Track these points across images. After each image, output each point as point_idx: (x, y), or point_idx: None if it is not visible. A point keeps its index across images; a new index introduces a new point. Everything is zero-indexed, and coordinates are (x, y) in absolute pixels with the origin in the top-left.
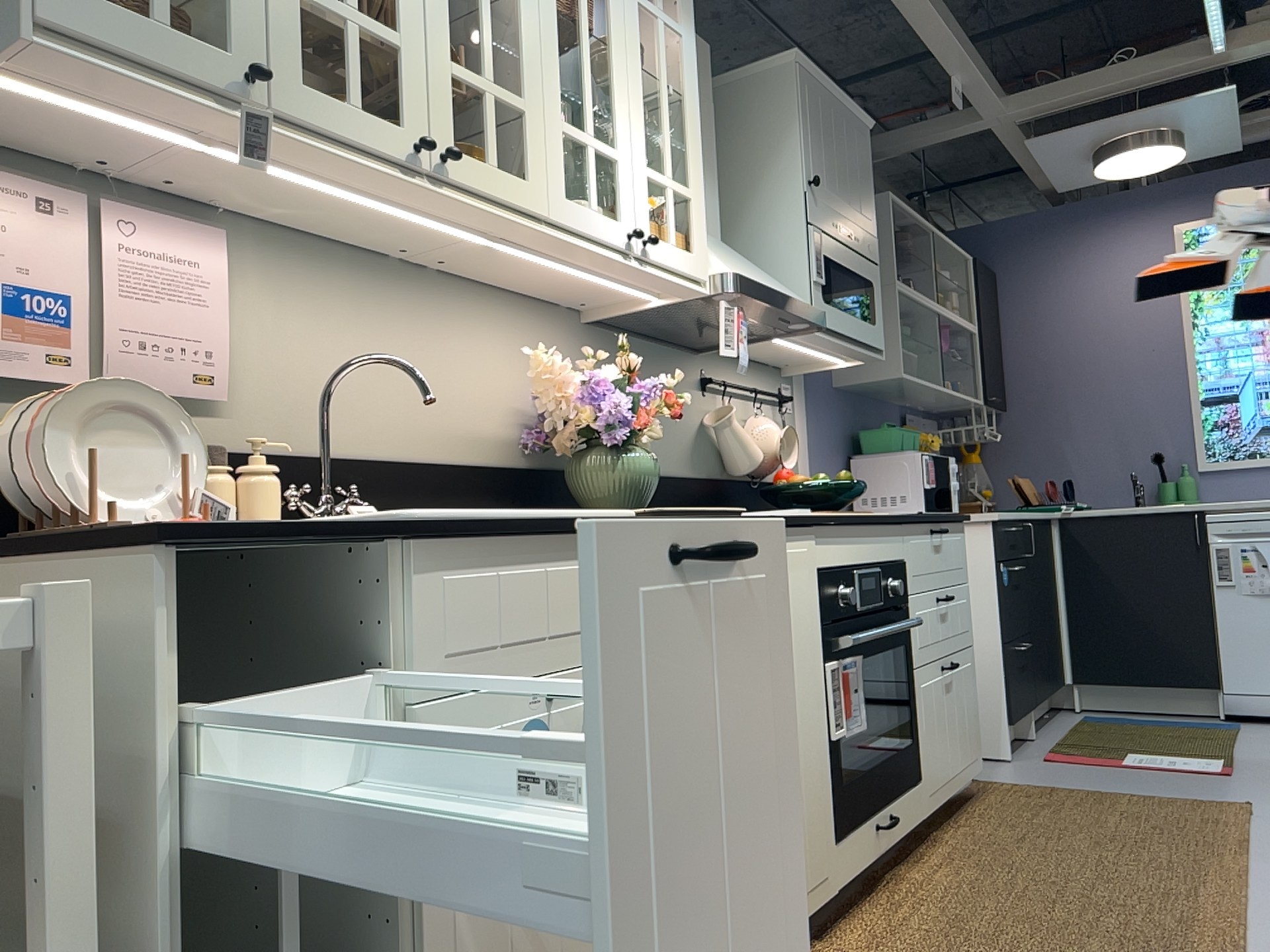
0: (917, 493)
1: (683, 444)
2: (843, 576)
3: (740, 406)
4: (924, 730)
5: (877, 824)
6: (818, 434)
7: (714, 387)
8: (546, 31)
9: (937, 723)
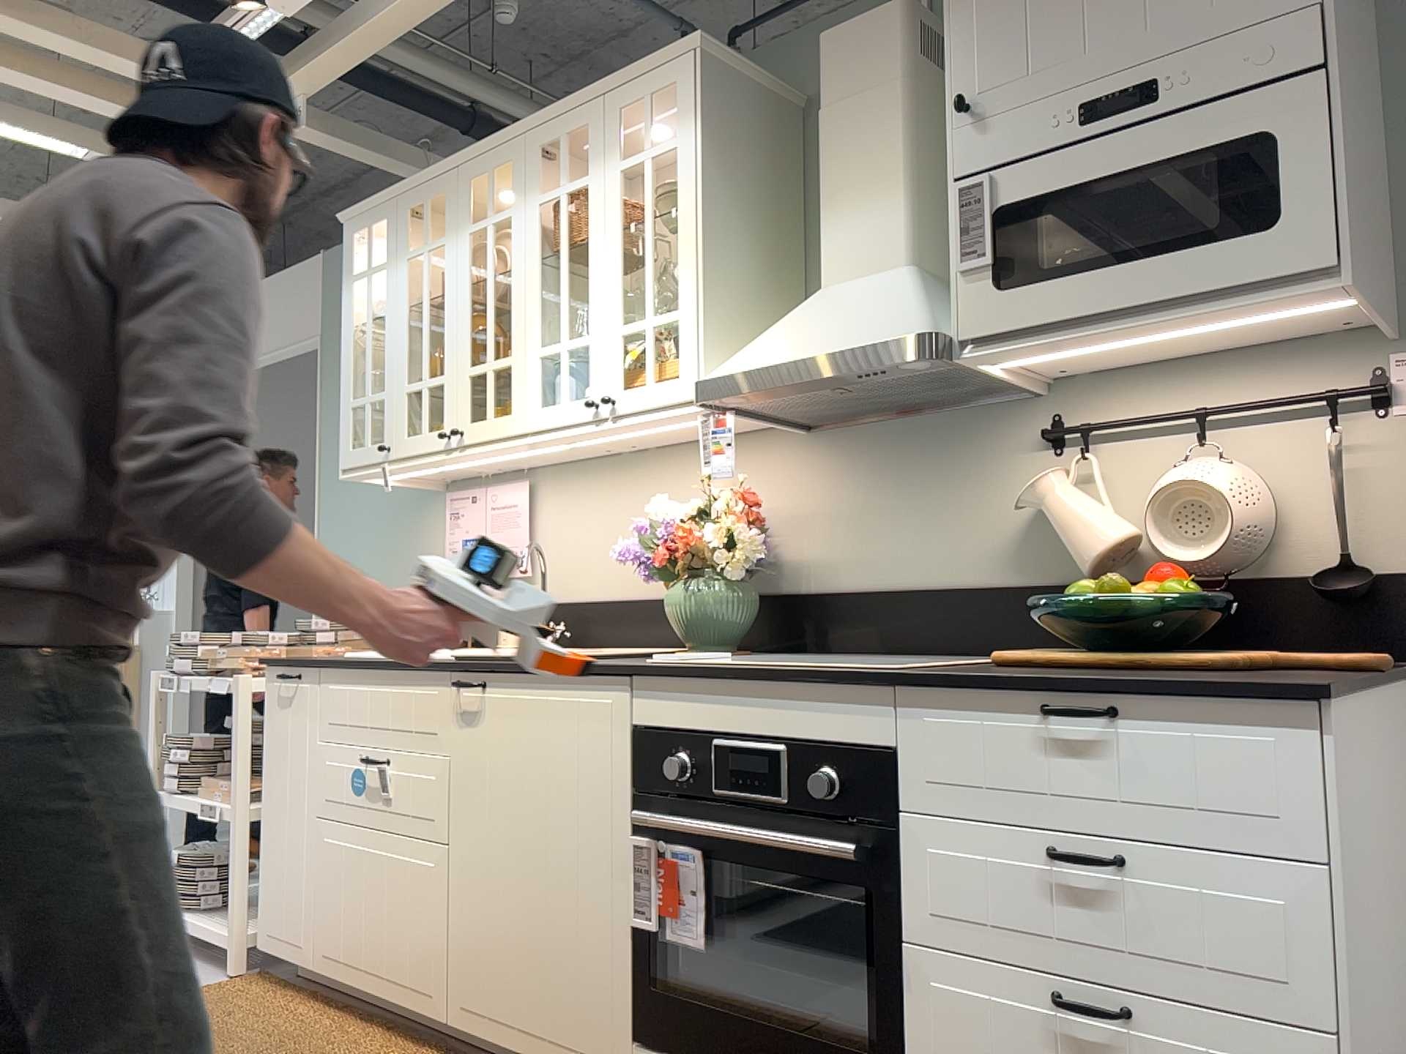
0: None
1: (985, 539)
2: (685, 743)
3: (1169, 448)
4: None
5: None
6: None
7: (1077, 436)
8: (528, 288)
9: None
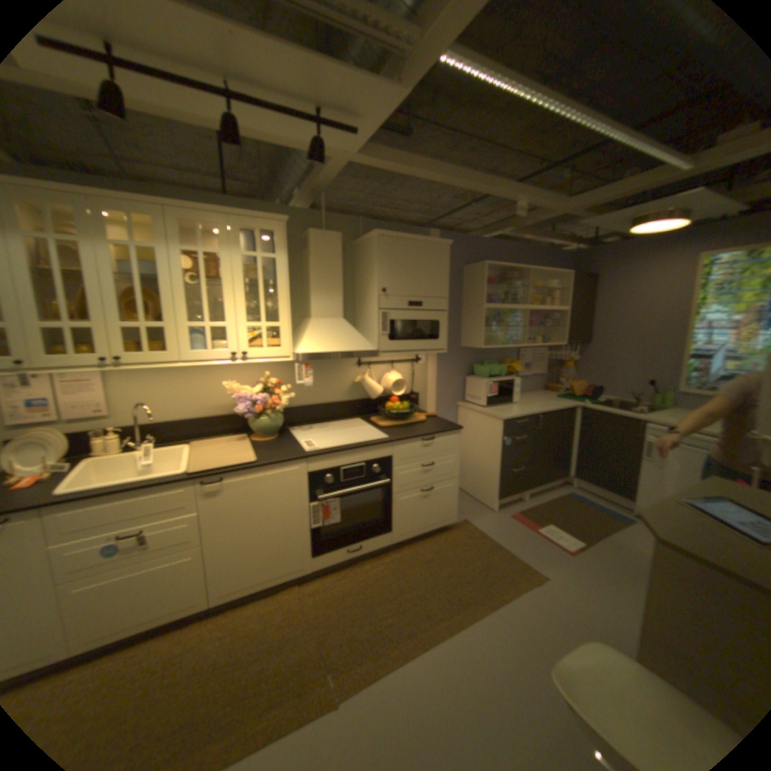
0: (486, 397)
1: (342, 389)
2: (331, 471)
3: (384, 368)
4: (397, 515)
5: (348, 550)
6: (443, 369)
7: (365, 364)
8: (178, 291)
9: (410, 511)
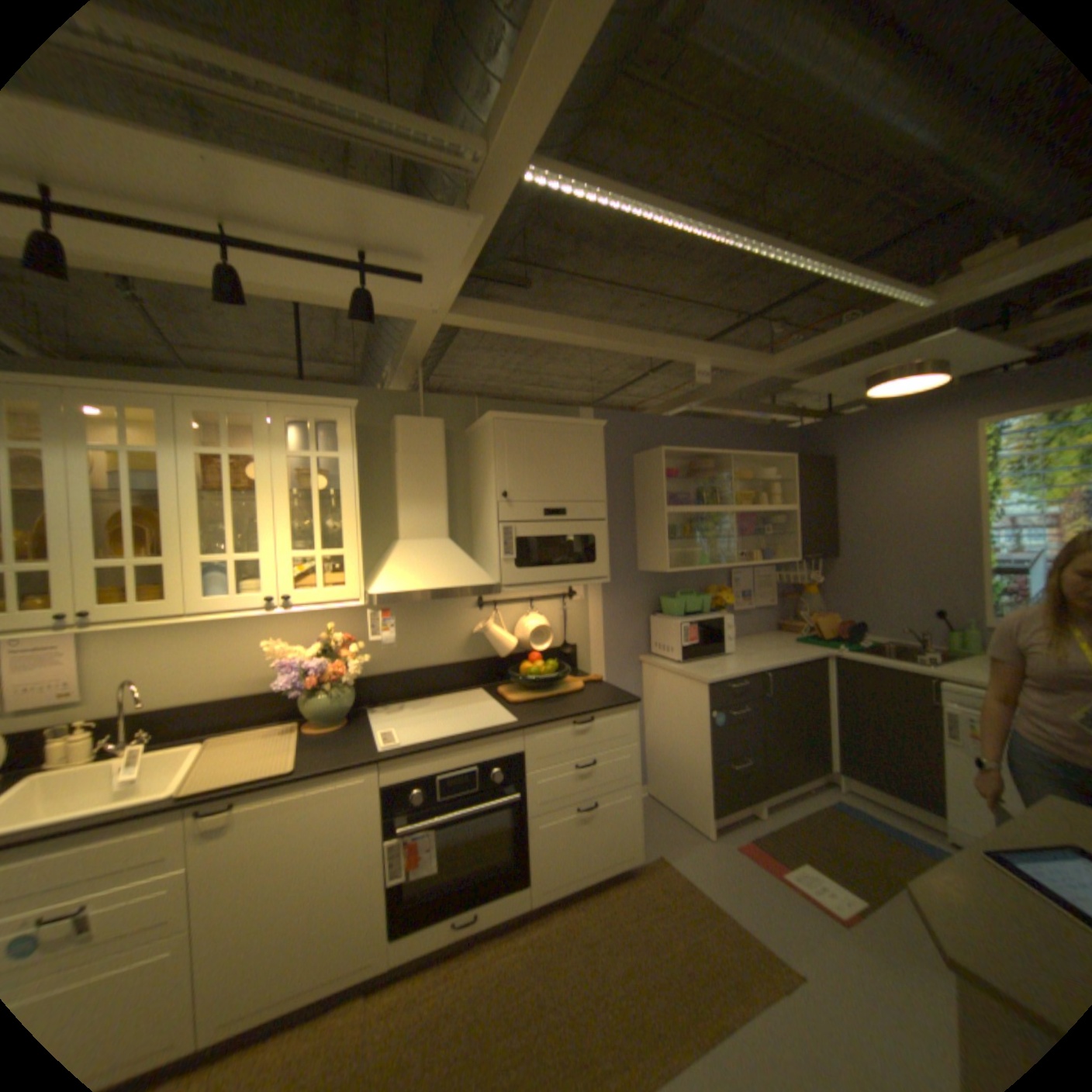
0: (679, 647)
1: (452, 644)
2: (417, 784)
3: (517, 609)
4: (536, 856)
5: (451, 925)
6: (611, 606)
7: (488, 604)
8: (184, 511)
9: (558, 849)
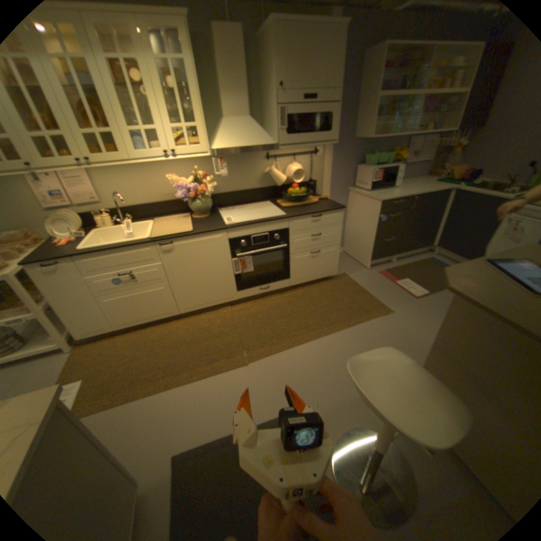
0: (371, 182)
1: (255, 179)
2: (244, 238)
3: (287, 160)
4: (293, 268)
5: (260, 288)
6: (337, 159)
7: (272, 157)
8: (113, 99)
9: (302, 266)
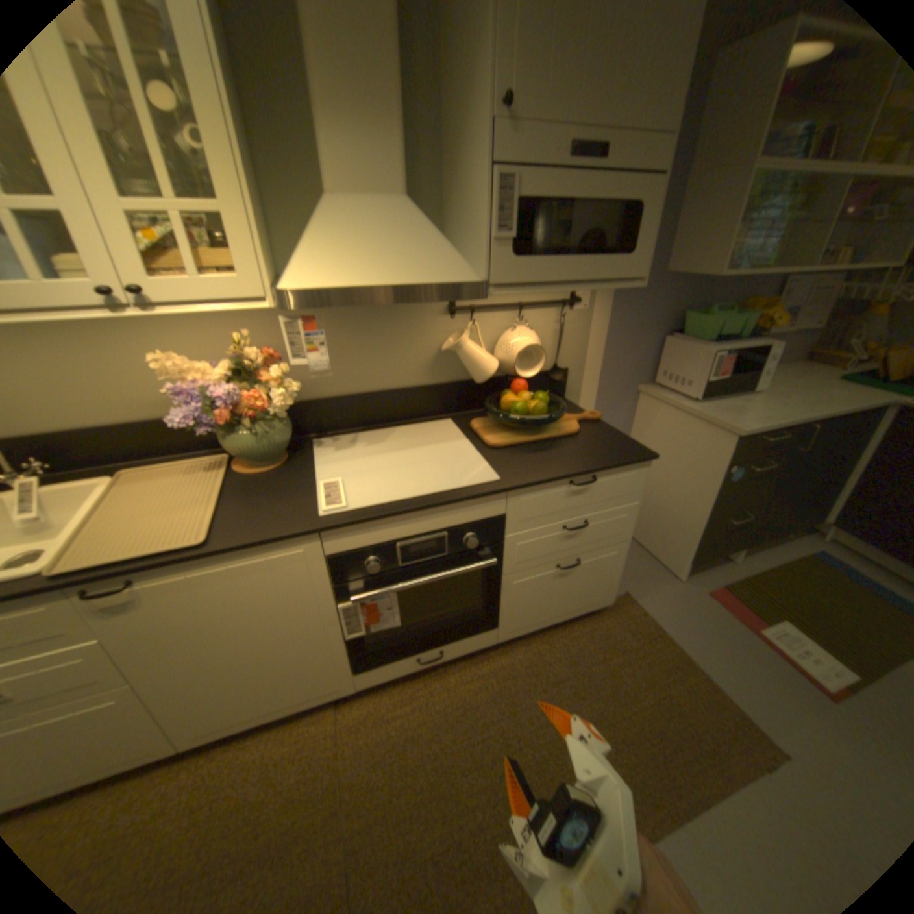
0: (702, 380)
1: (415, 363)
2: (373, 550)
3: (501, 319)
4: (508, 605)
5: (417, 659)
6: (621, 320)
7: (462, 310)
8: None
9: (531, 598)
